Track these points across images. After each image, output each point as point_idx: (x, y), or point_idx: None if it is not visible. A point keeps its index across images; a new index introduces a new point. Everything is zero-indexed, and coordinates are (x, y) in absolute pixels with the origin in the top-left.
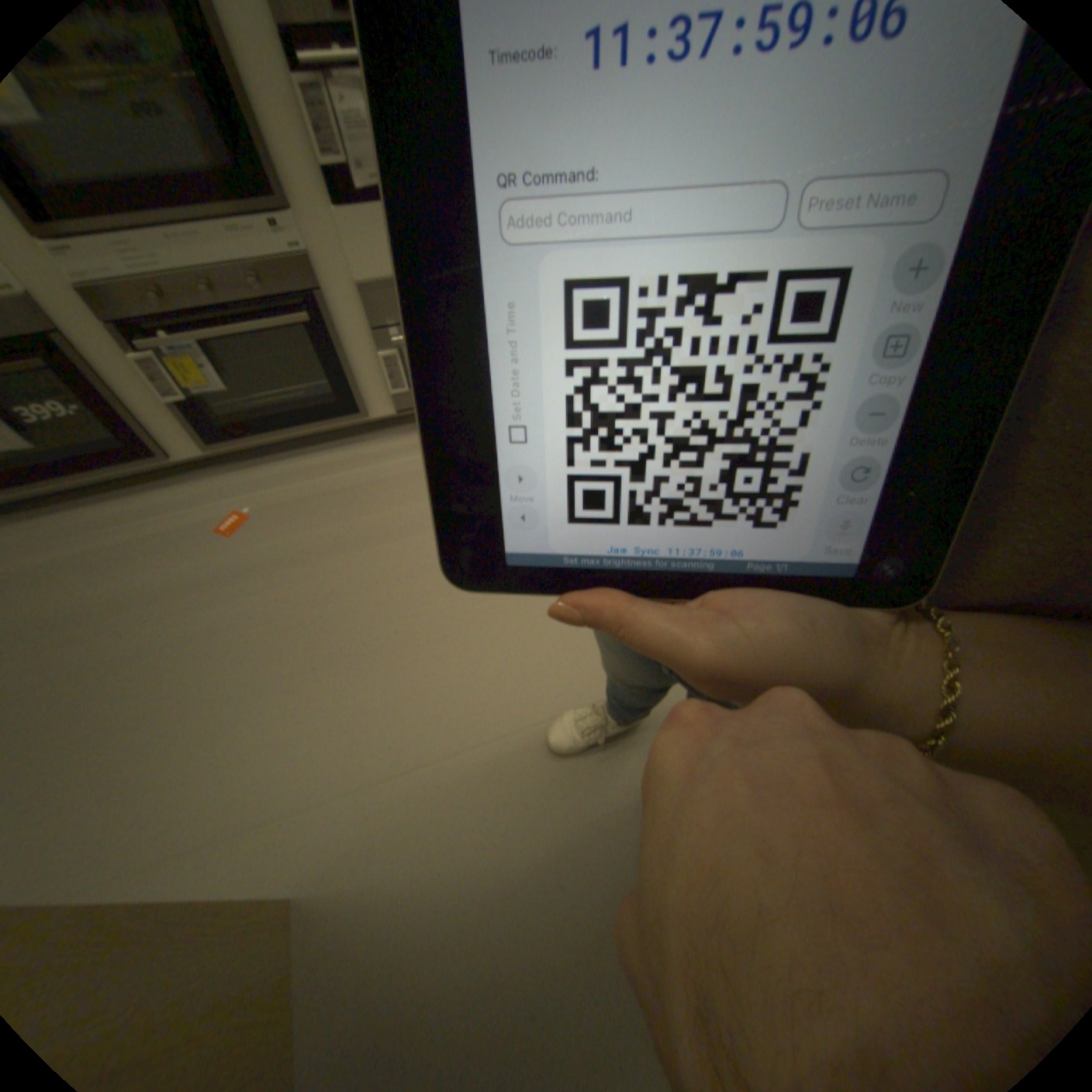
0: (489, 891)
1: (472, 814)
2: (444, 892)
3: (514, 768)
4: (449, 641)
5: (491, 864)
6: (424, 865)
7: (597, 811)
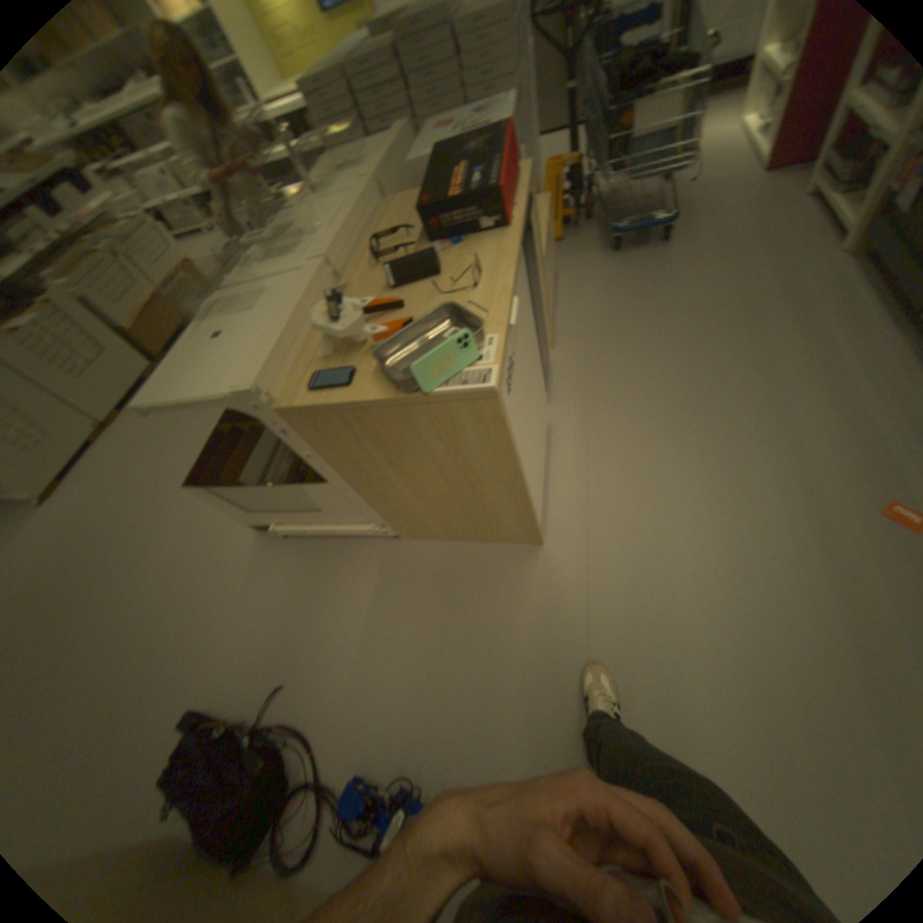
0: (500, 654)
1: (544, 660)
2: (511, 627)
3: (562, 705)
4: (696, 698)
5: (512, 660)
6: (529, 620)
7: (509, 754)
